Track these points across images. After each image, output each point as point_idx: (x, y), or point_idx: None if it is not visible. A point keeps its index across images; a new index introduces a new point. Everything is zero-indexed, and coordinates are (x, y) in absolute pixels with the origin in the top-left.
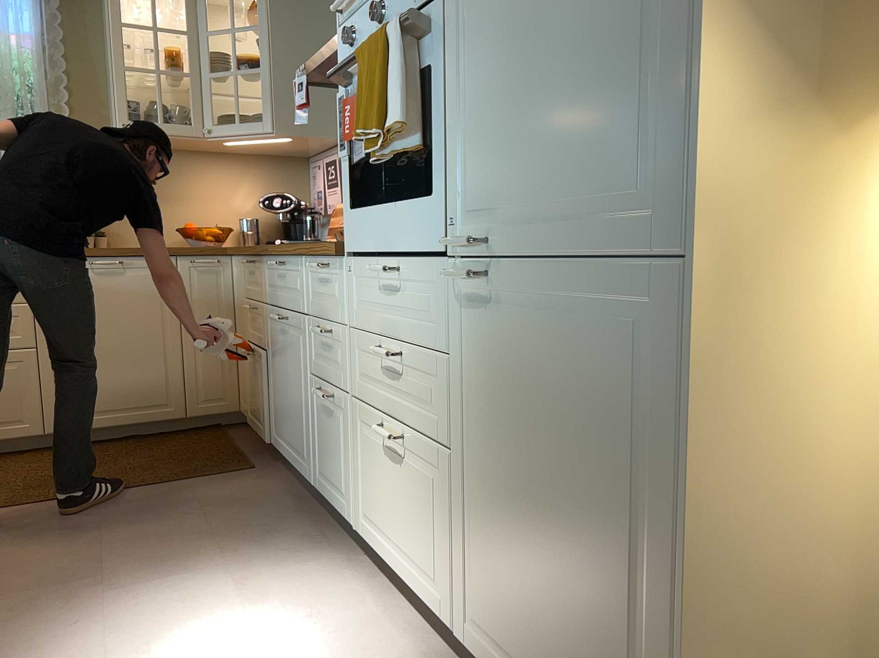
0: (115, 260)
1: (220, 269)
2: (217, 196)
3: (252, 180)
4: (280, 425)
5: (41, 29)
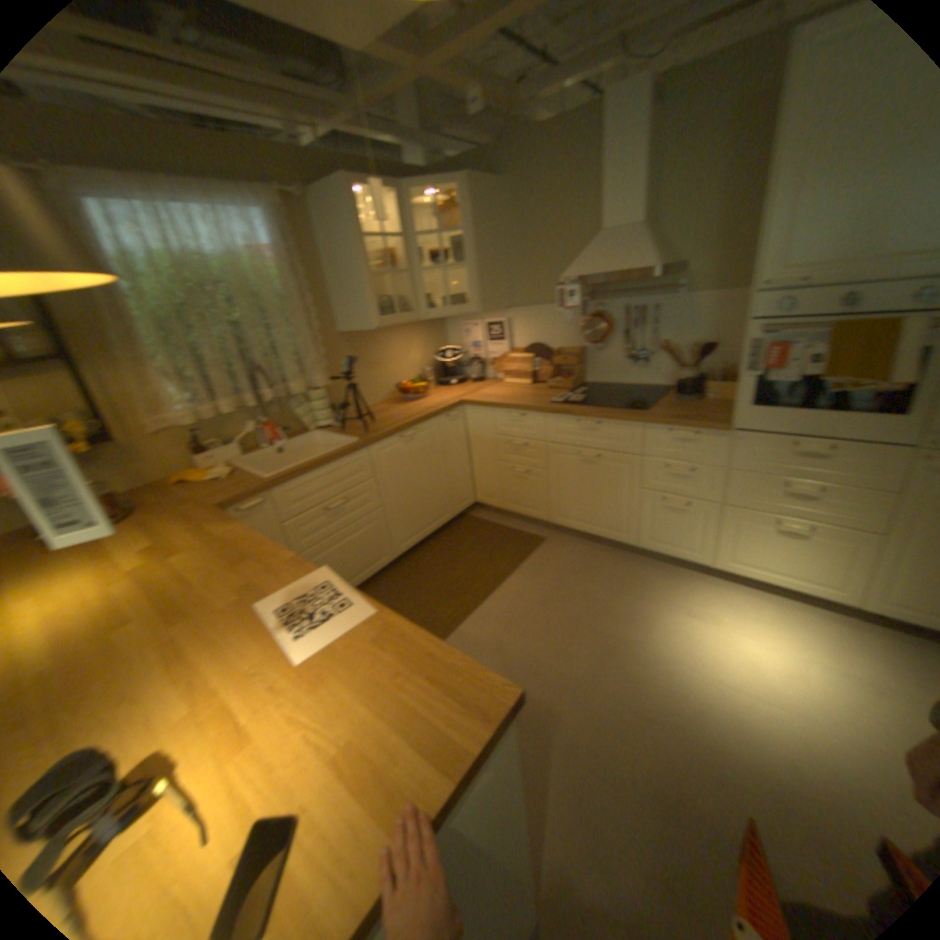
0: (409, 431)
1: (456, 417)
2: (399, 358)
3: (415, 340)
4: (572, 514)
5: (273, 242)
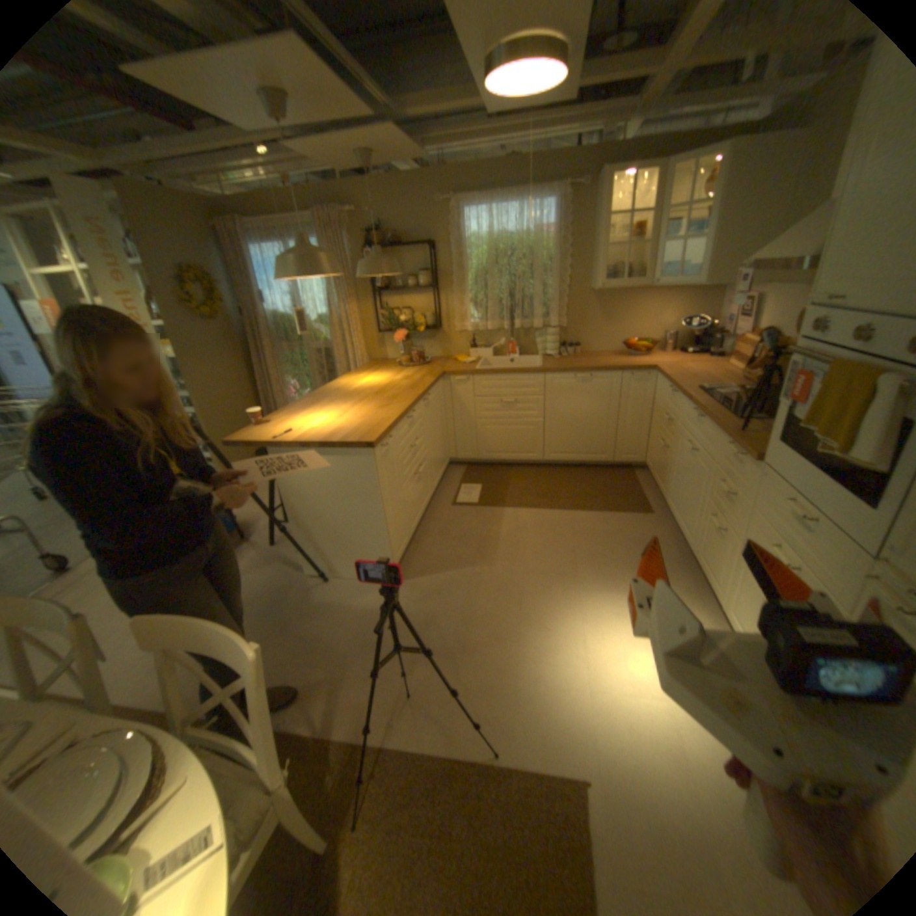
0: (587, 374)
1: (647, 379)
2: (650, 316)
3: (678, 302)
4: (675, 501)
5: (559, 219)
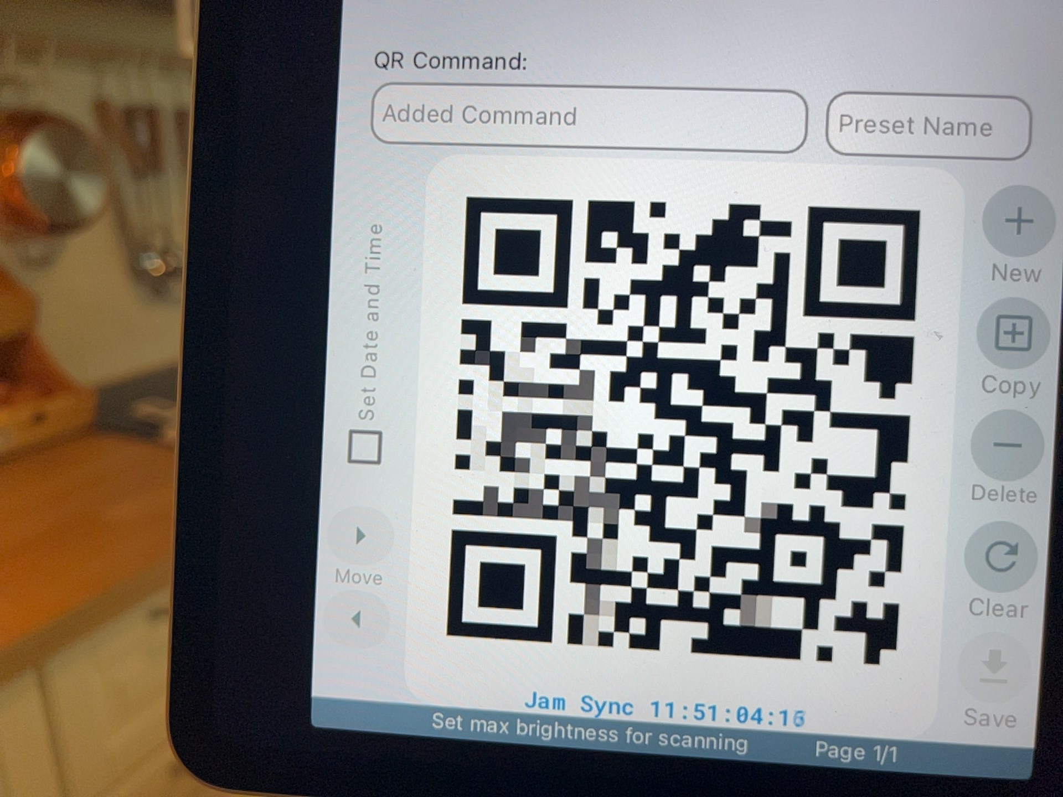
0: None
1: None
2: None
3: None
4: None
5: None
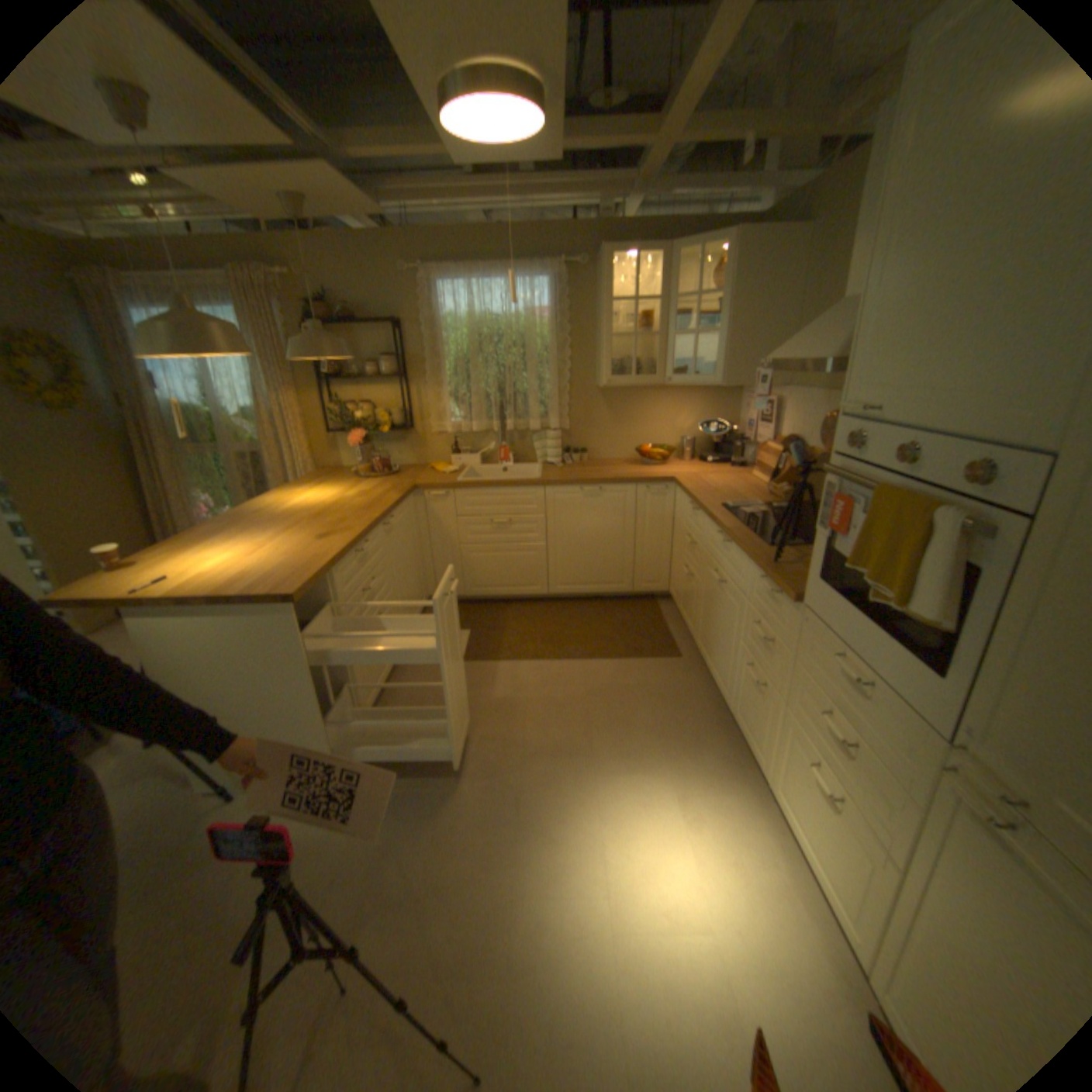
0: (596, 487)
1: (666, 493)
2: (665, 419)
3: (694, 405)
4: (706, 643)
5: (554, 303)
